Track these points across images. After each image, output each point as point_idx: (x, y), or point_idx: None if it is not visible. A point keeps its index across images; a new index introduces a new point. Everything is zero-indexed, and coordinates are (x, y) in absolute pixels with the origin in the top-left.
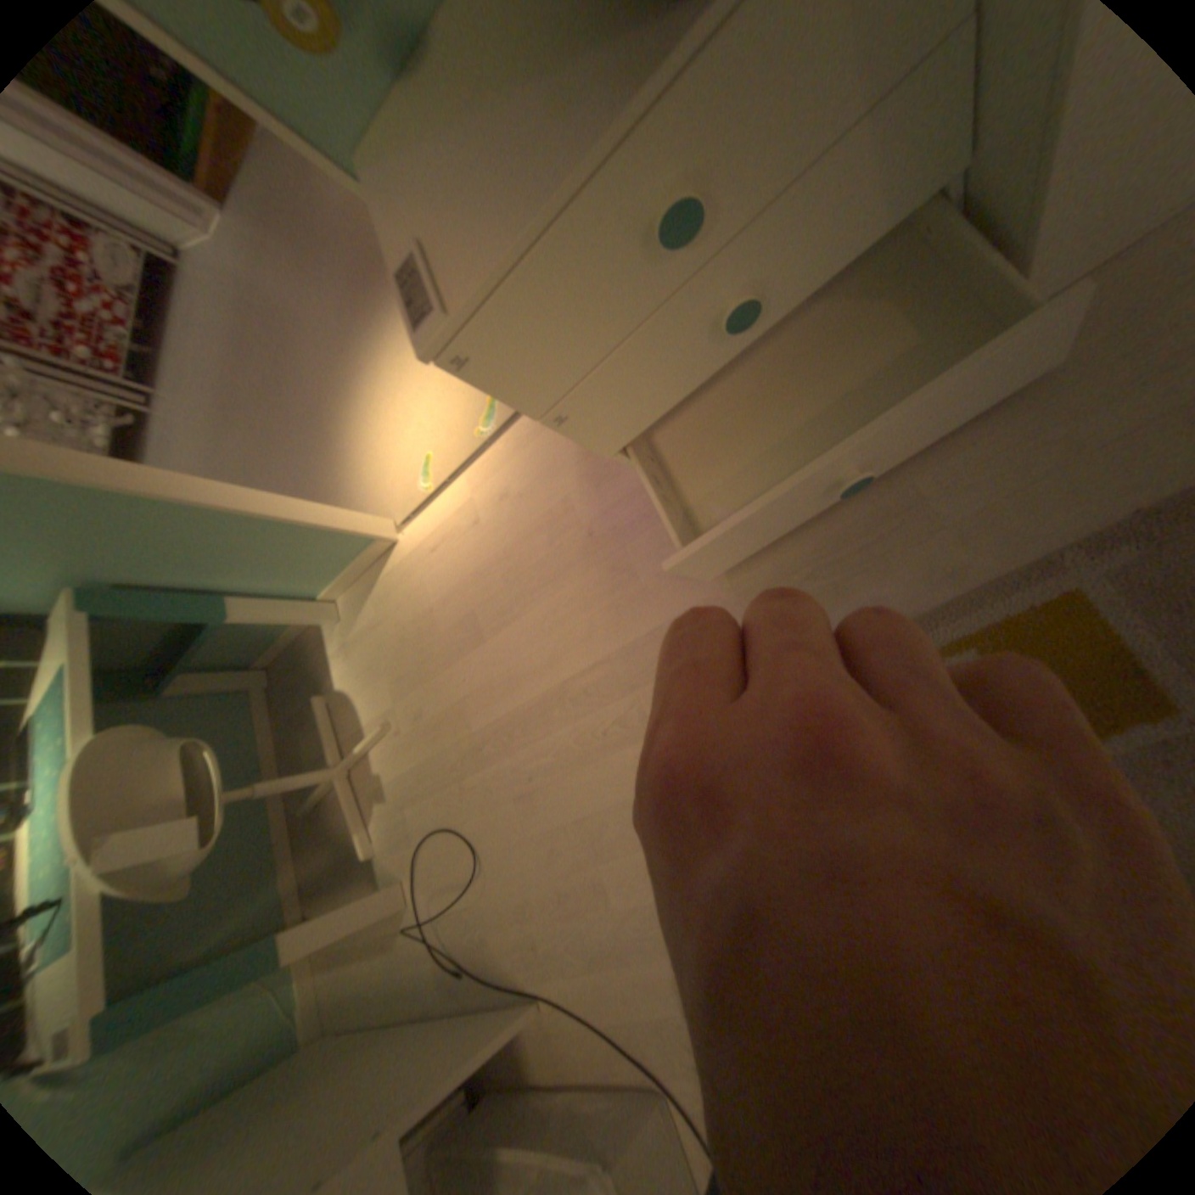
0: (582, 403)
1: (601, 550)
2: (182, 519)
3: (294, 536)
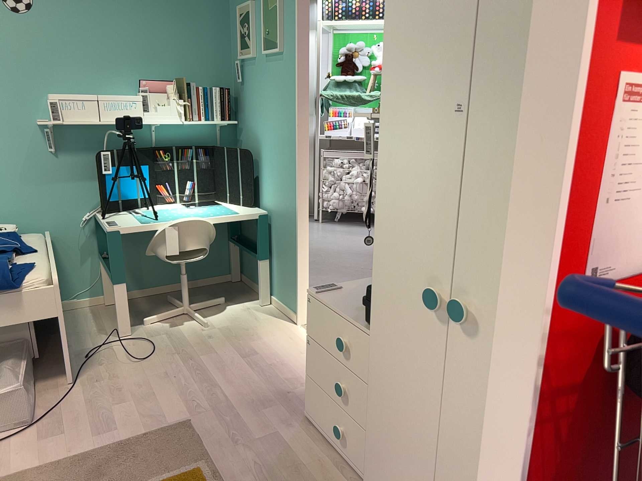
0: (312, 347)
1: (279, 396)
2: (291, 243)
3: (292, 282)
